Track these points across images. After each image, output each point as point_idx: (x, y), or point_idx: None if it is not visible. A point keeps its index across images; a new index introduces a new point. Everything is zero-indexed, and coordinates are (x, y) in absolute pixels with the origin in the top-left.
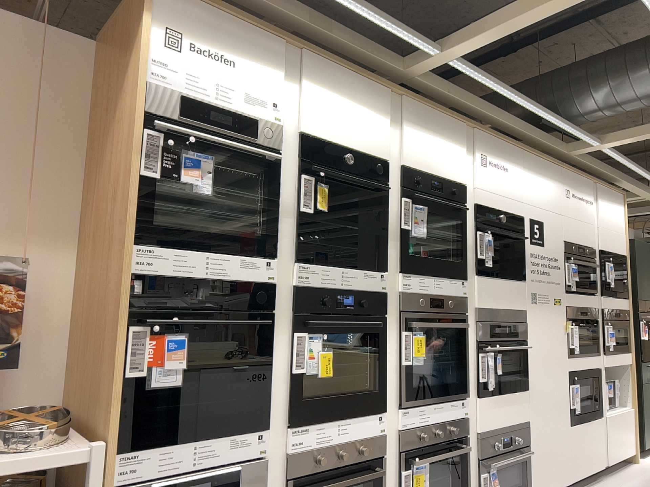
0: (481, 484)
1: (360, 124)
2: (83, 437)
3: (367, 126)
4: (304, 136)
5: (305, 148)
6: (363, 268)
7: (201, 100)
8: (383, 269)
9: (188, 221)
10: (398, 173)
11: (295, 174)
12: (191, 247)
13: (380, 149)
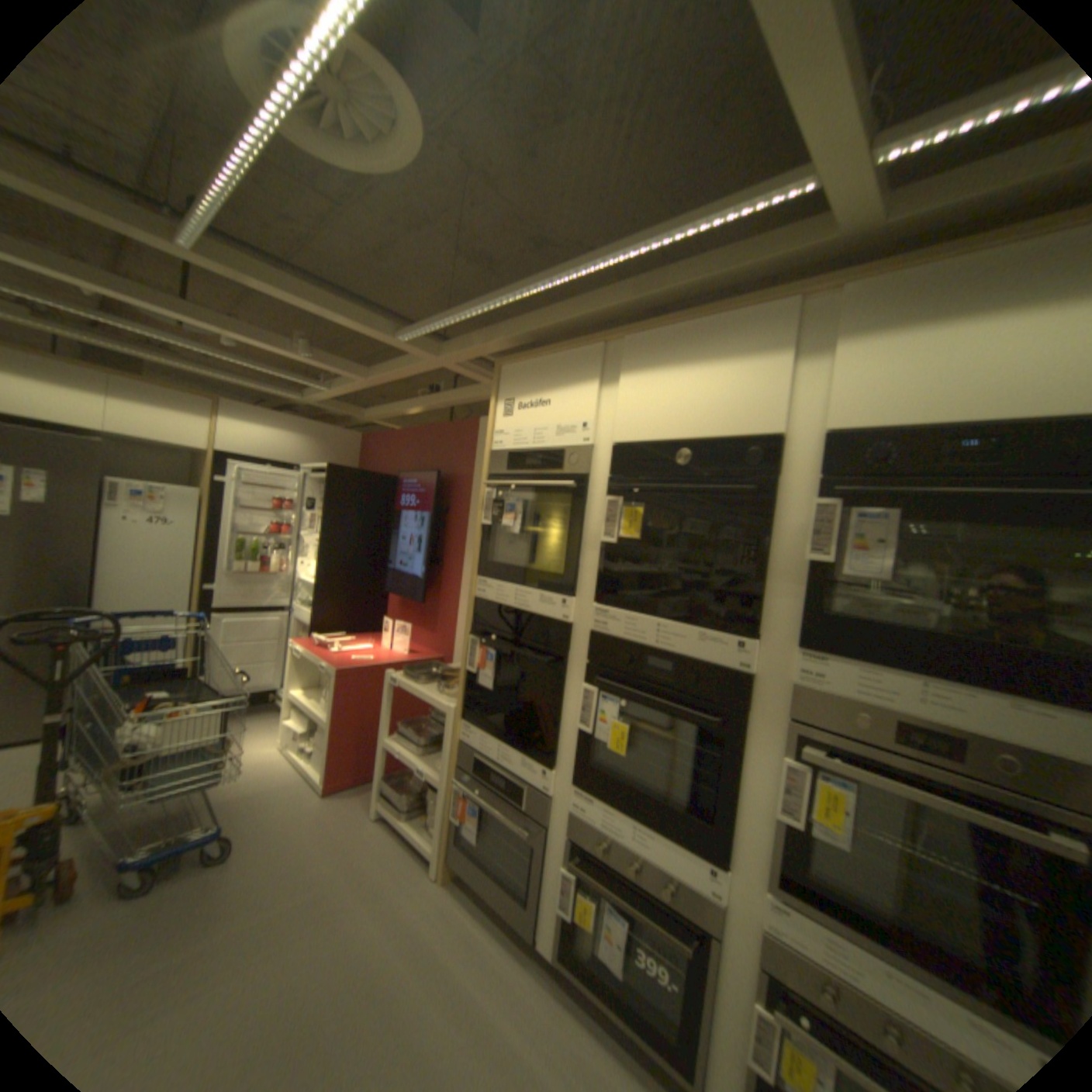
0: None
1: (715, 387)
2: (452, 704)
3: (732, 385)
4: (616, 444)
5: (630, 456)
6: (704, 627)
7: (516, 448)
8: (754, 637)
9: (516, 558)
10: (824, 446)
11: (604, 496)
12: (503, 582)
13: (764, 414)
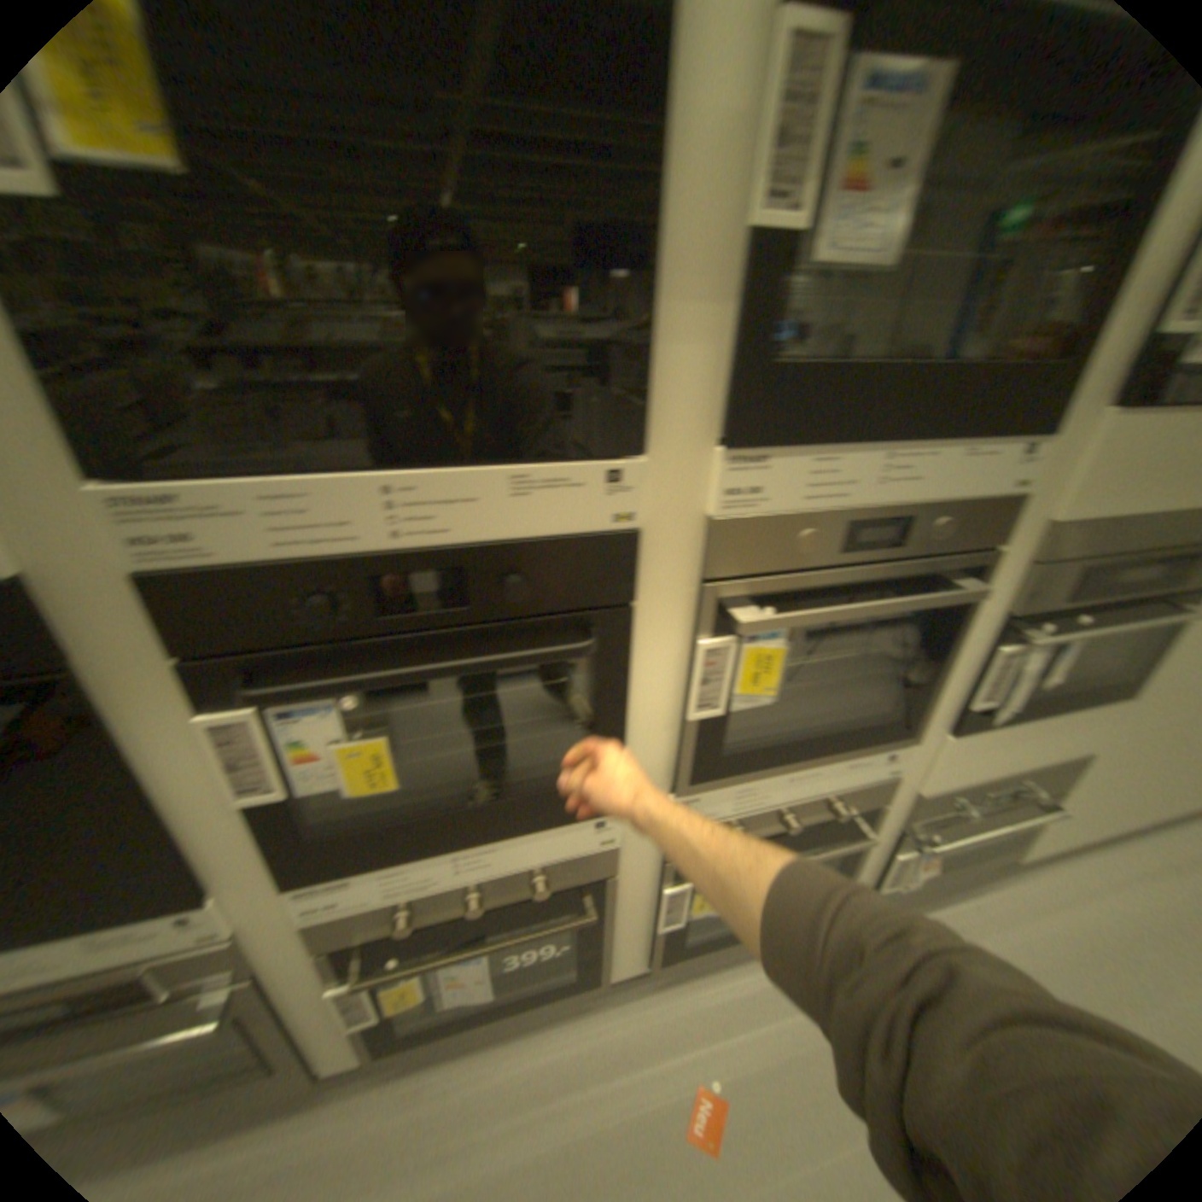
0: (907, 871)
1: None
2: None
3: None
4: None
5: None
6: (522, 453)
7: None
8: (639, 446)
9: None
10: None
11: None
12: None
13: None
